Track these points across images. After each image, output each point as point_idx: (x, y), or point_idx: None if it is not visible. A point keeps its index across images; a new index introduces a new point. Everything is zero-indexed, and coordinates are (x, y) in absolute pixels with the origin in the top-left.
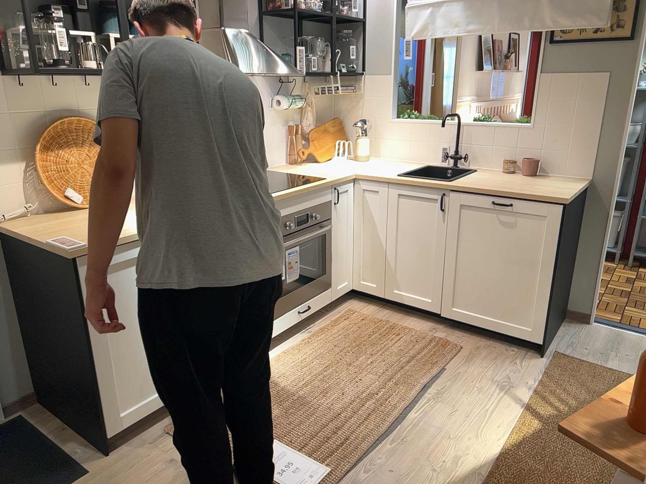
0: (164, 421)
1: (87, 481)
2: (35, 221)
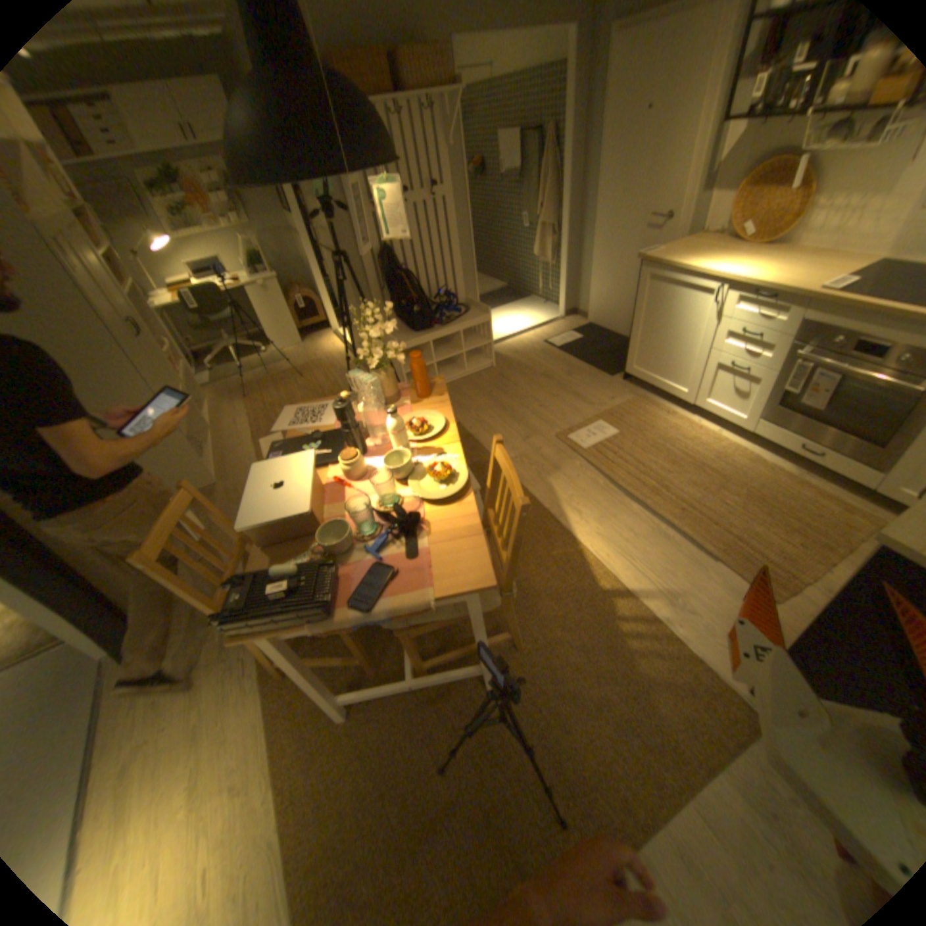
0: (651, 395)
1: (605, 377)
2: (710, 238)
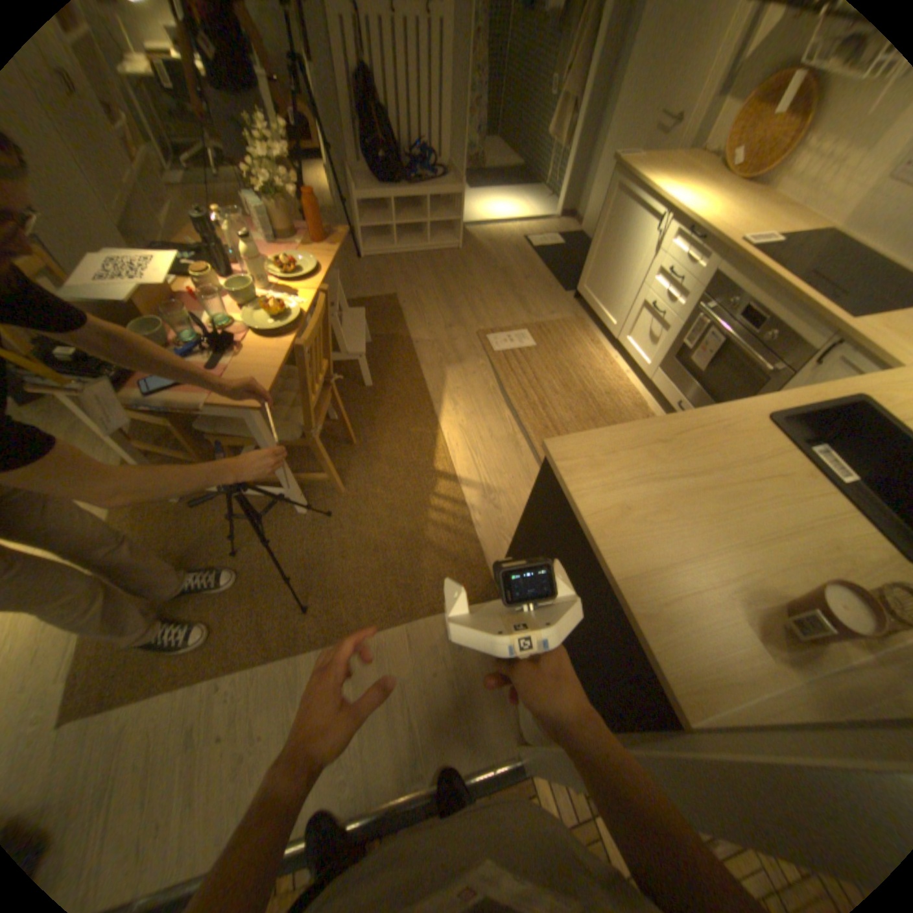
0: (589, 321)
1: (559, 291)
2: (701, 159)
